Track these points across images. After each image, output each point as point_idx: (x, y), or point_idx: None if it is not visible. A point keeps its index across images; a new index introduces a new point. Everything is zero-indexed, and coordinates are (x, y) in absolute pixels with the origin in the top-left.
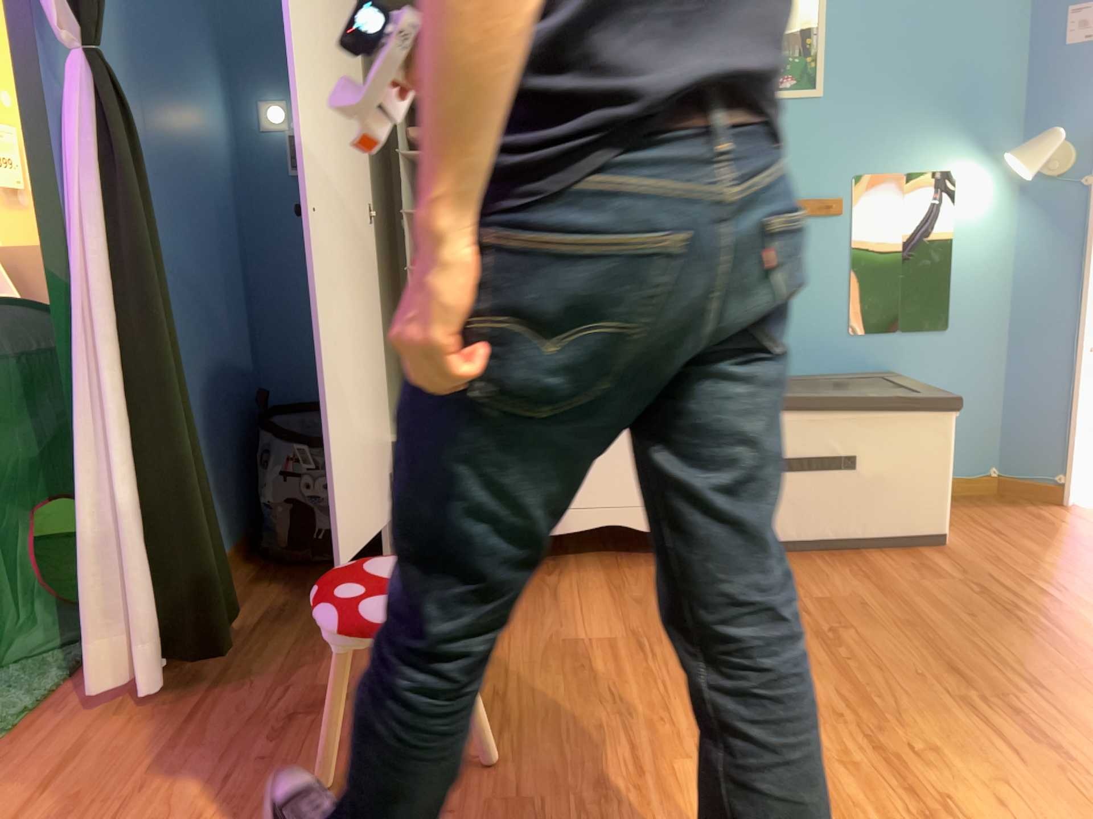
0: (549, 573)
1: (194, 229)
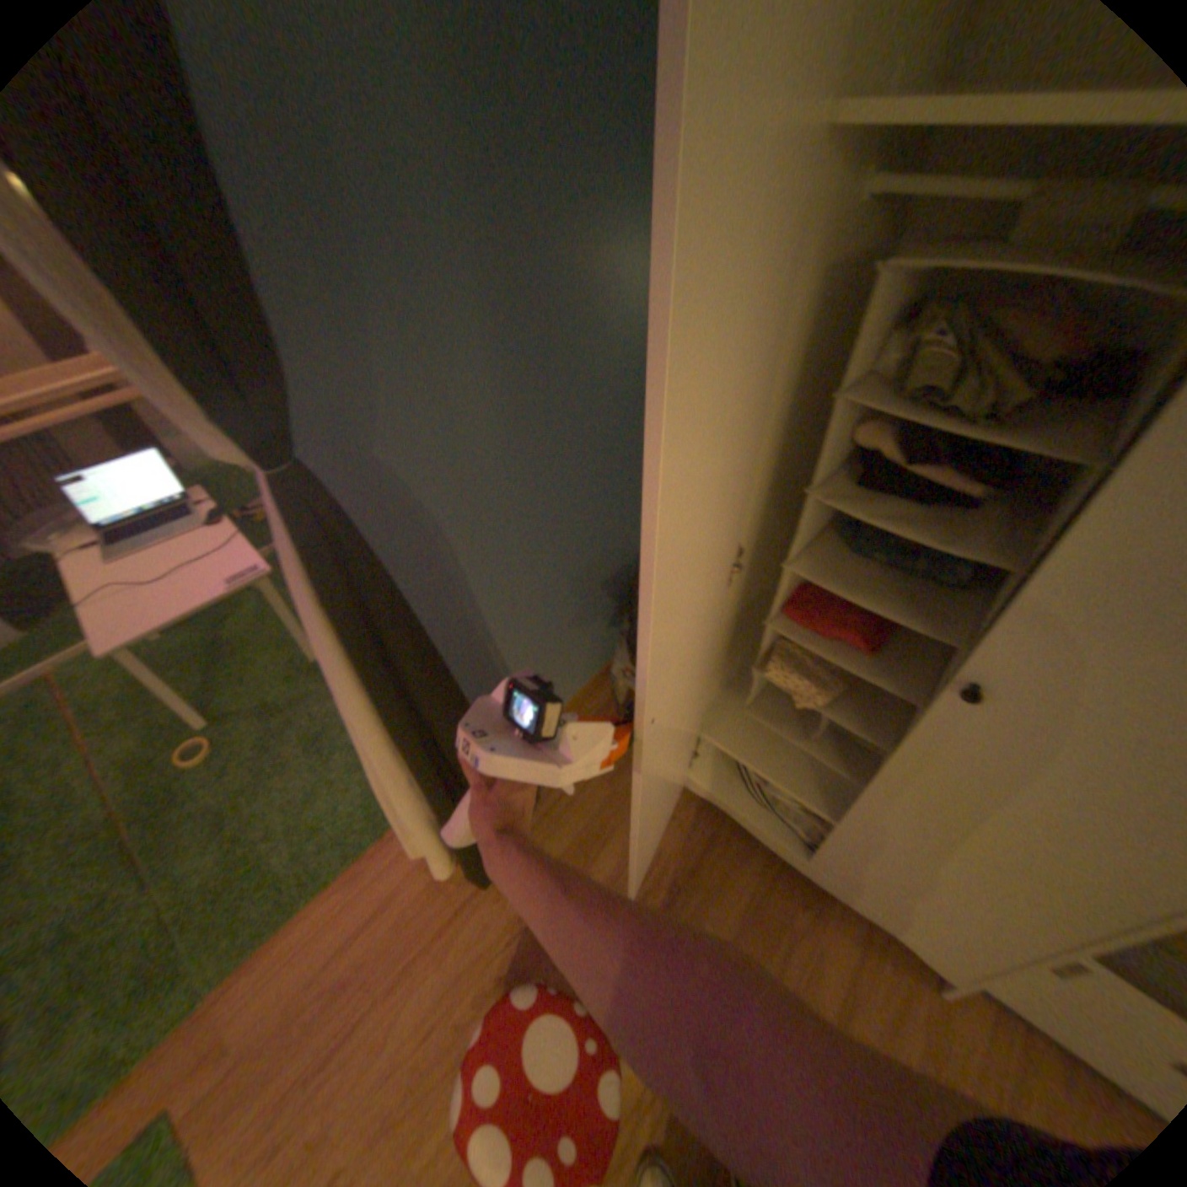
0: (812, 913)
1: (567, 463)
